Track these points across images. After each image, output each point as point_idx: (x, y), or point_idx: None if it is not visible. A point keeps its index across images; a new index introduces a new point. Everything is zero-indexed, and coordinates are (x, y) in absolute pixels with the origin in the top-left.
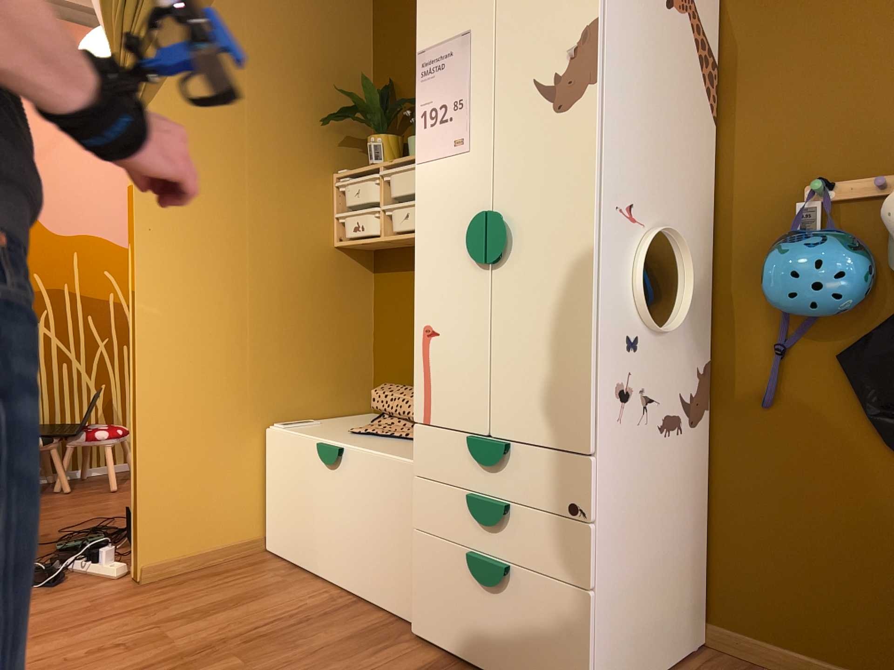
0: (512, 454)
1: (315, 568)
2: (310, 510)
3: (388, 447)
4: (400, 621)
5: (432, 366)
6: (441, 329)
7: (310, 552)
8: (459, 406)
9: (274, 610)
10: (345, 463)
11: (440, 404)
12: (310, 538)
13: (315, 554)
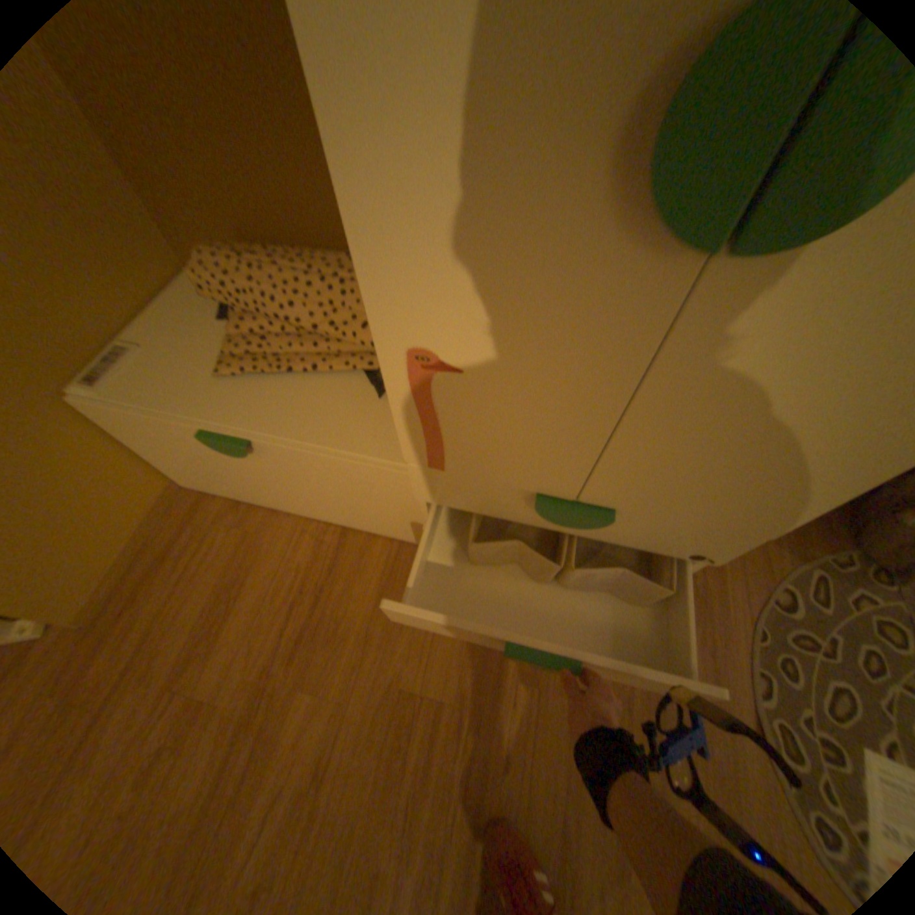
0: (615, 518)
1: (271, 506)
2: (231, 475)
3: (315, 413)
4: (405, 543)
5: (445, 413)
6: (468, 364)
7: (255, 497)
8: (513, 466)
9: (276, 589)
10: (268, 452)
11: (468, 456)
12: (247, 490)
13: (264, 499)
